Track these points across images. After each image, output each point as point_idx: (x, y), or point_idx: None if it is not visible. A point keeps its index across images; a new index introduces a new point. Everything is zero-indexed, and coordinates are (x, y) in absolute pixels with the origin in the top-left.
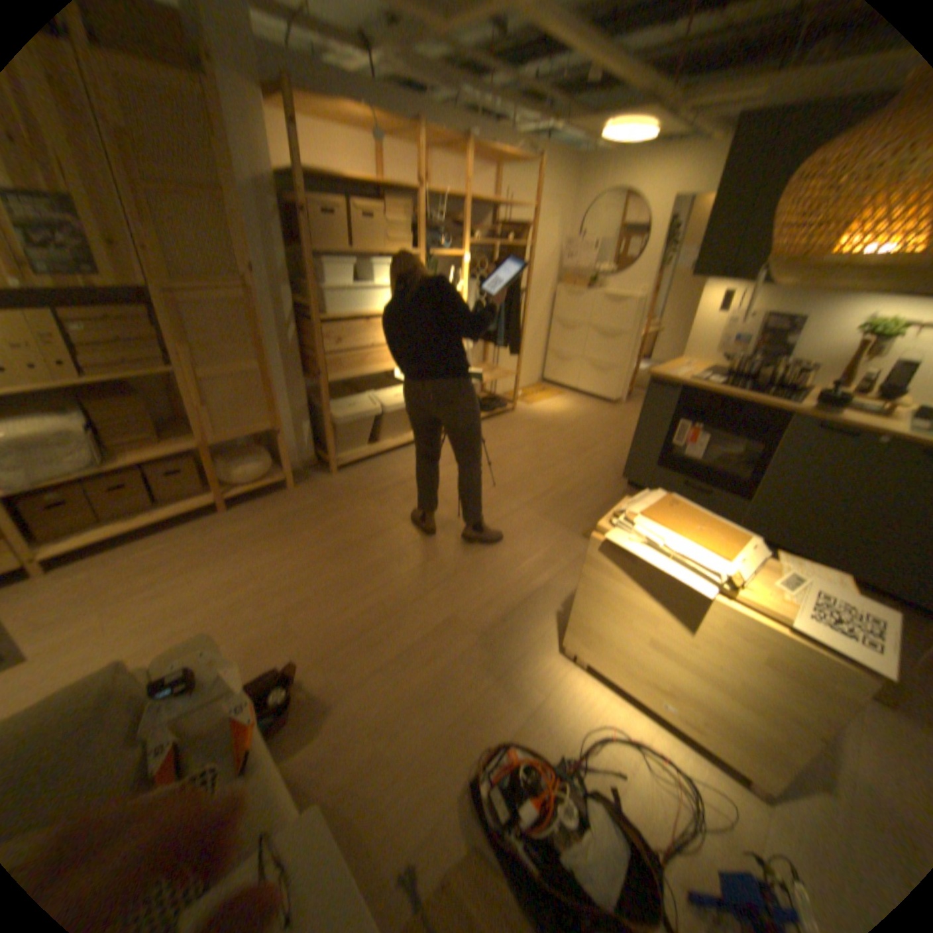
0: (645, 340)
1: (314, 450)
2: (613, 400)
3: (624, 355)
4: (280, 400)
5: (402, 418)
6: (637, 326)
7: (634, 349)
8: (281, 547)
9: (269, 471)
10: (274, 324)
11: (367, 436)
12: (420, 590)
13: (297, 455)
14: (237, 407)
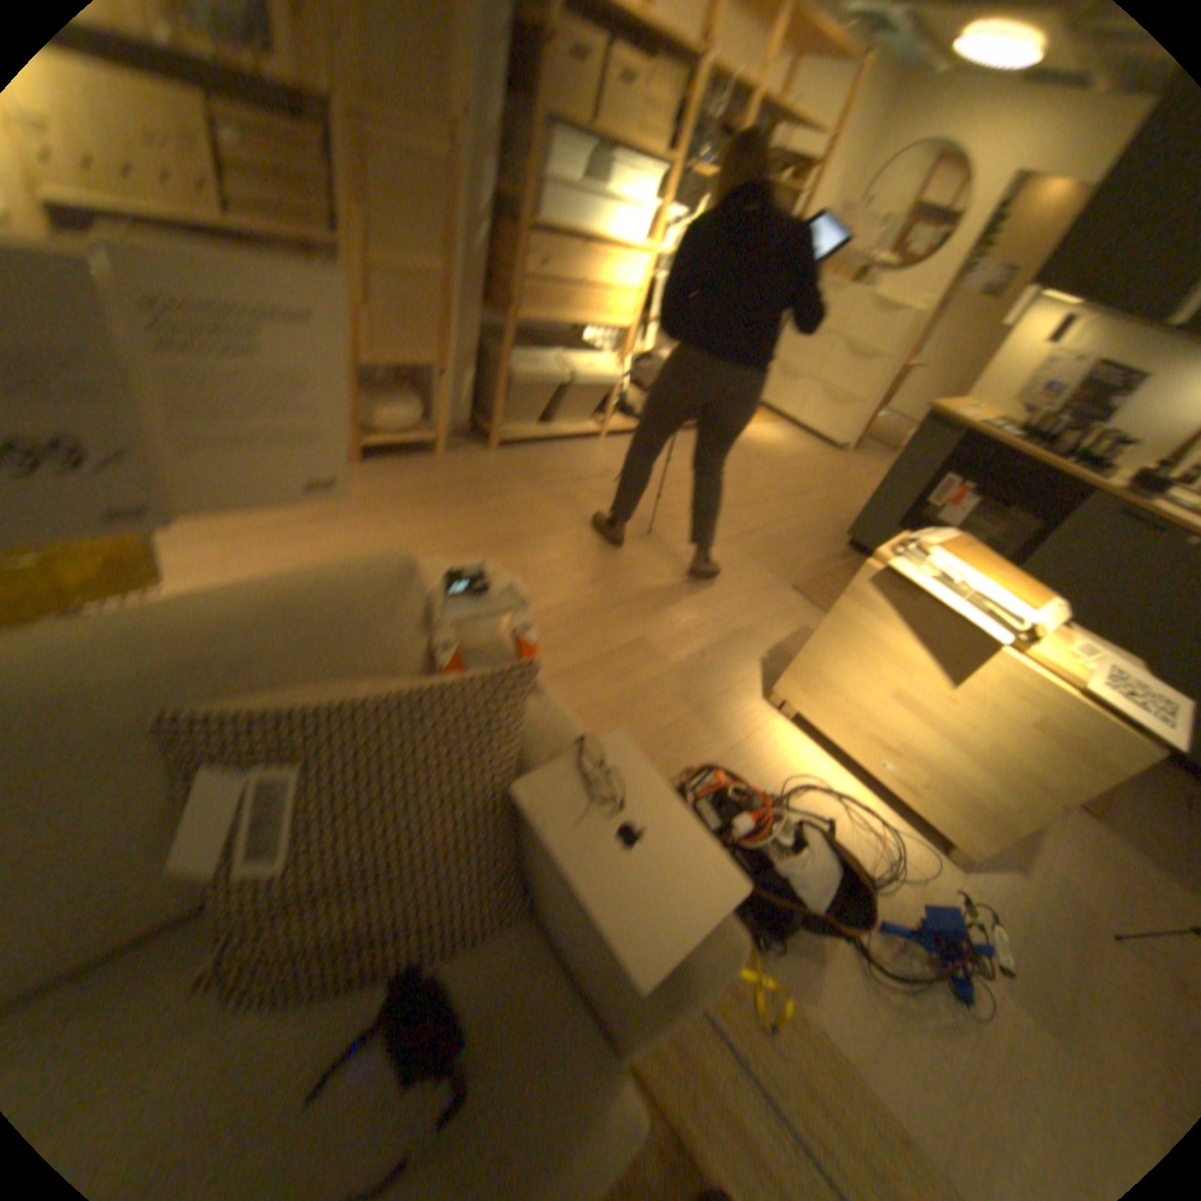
0: (904, 373)
1: (474, 409)
2: (840, 444)
3: (875, 385)
4: (450, 324)
5: (591, 395)
6: (904, 349)
7: (889, 381)
8: (436, 515)
9: (419, 420)
10: (468, 208)
11: (544, 407)
12: (606, 600)
13: (452, 409)
14: (407, 315)
